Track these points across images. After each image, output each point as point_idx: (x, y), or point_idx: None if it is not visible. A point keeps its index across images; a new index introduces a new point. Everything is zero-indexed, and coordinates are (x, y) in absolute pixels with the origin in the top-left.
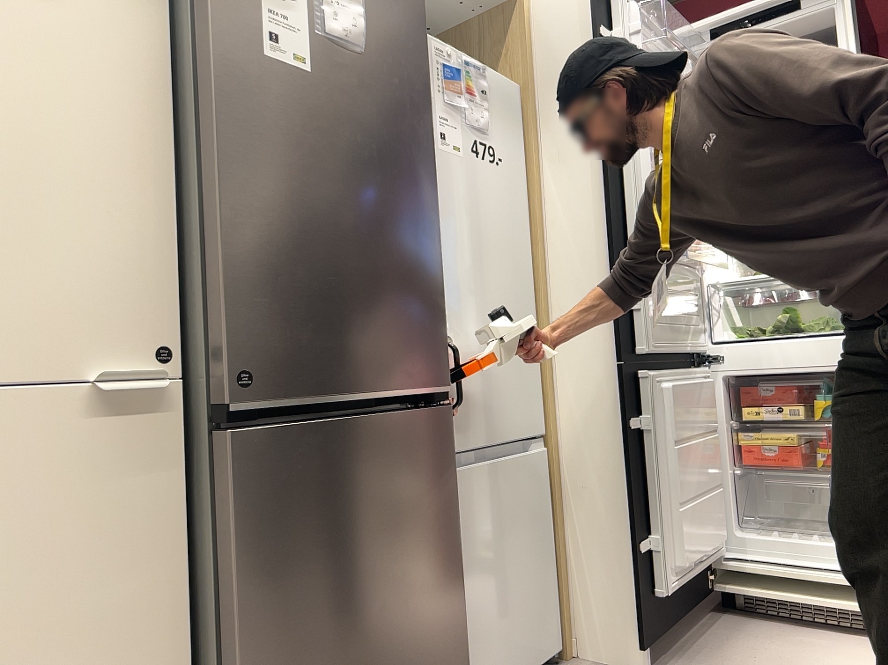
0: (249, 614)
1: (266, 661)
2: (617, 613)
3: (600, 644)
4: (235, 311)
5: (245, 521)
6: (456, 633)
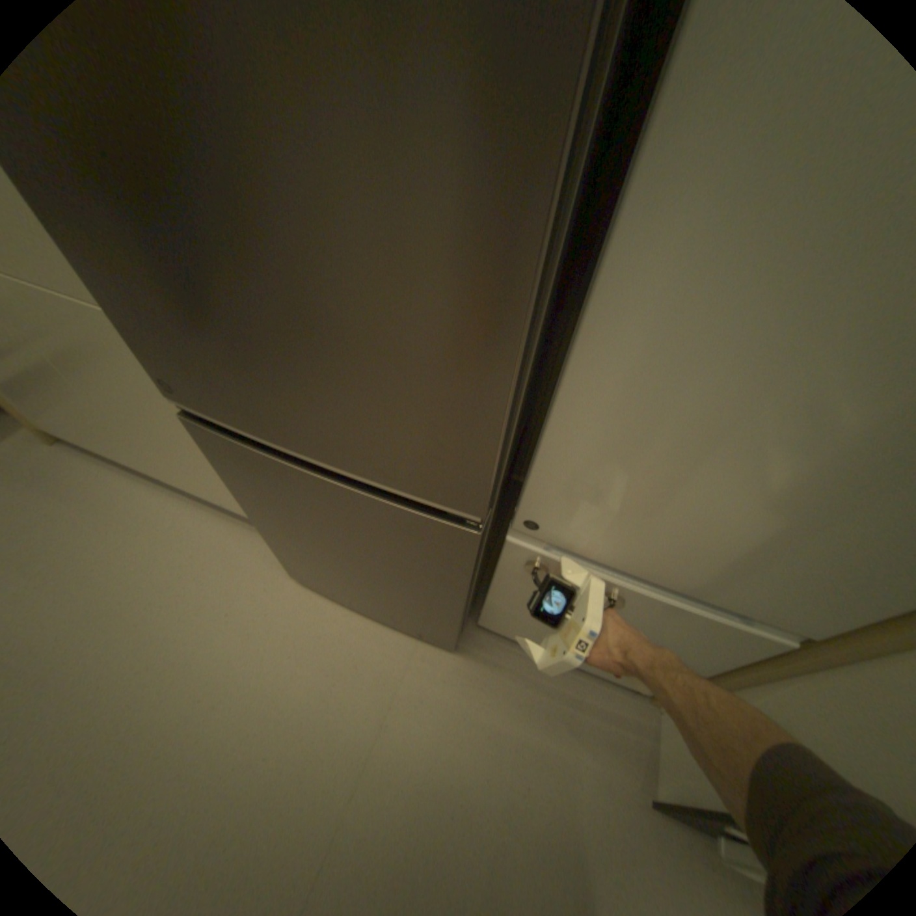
0: (248, 505)
1: (268, 527)
2: (688, 767)
3: (669, 741)
4: (120, 316)
5: (222, 467)
6: (450, 617)
